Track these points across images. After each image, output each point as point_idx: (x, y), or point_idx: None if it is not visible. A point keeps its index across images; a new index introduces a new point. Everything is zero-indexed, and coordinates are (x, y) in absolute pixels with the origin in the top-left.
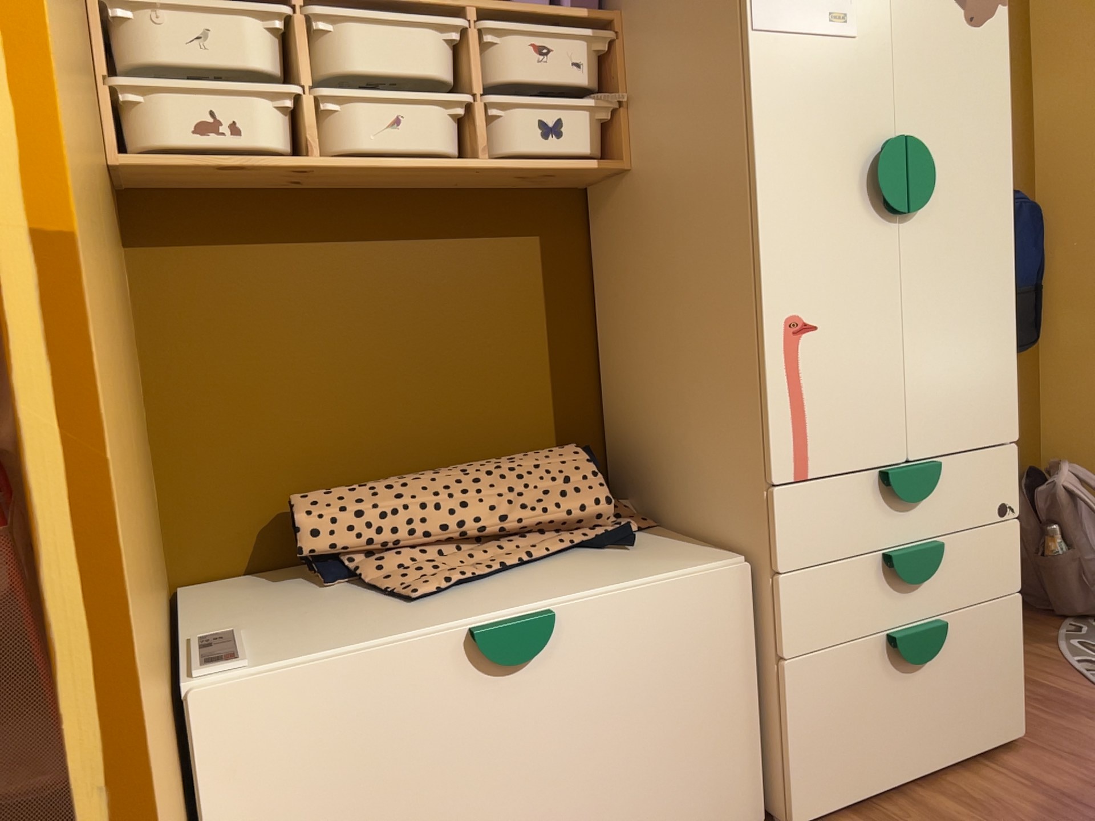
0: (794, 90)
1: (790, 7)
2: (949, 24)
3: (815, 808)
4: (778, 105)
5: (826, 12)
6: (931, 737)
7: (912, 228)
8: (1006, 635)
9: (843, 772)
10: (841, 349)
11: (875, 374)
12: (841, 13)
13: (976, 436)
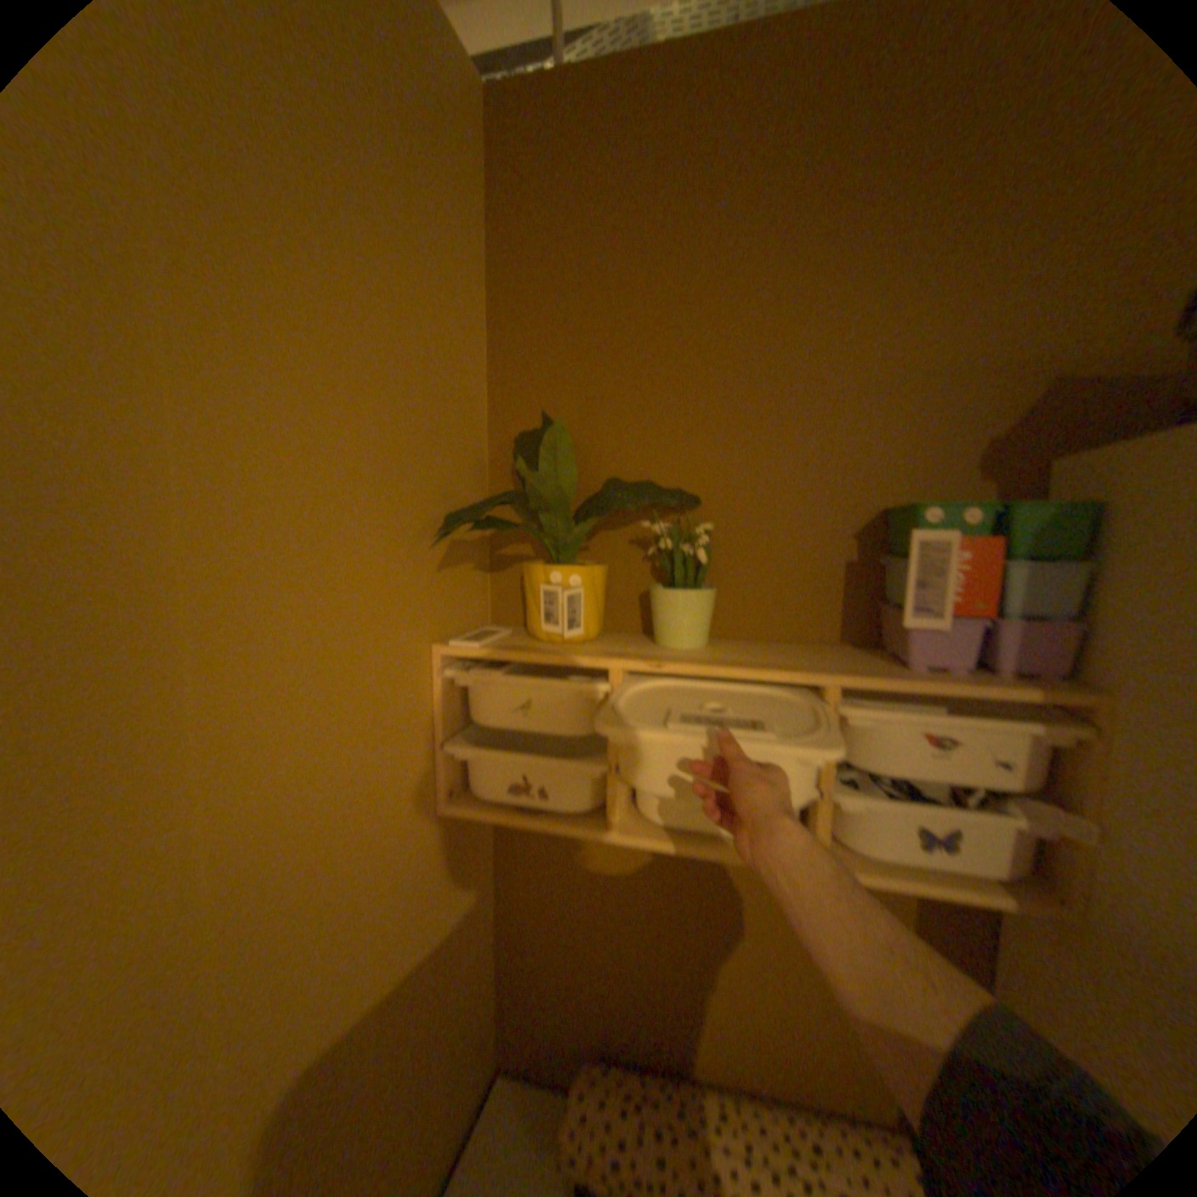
0: None
1: None
2: None
3: None
4: None
5: None
6: None
7: None
8: None
9: None
10: None
11: None
12: None
13: None
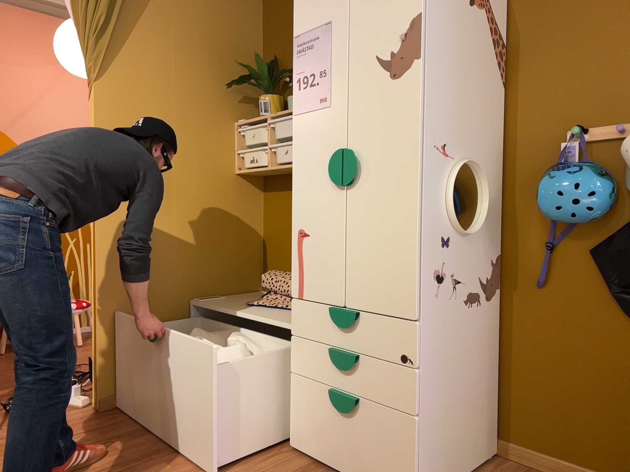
0: (305, 135)
1: (306, 101)
2: (379, 83)
3: (297, 445)
4: (300, 142)
5: (318, 99)
6: (351, 460)
7: (353, 191)
8: (402, 438)
9: (309, 439)
10: (317, 246)
11: (331, 260)
12: (324, 97)
13: (385, 309)
